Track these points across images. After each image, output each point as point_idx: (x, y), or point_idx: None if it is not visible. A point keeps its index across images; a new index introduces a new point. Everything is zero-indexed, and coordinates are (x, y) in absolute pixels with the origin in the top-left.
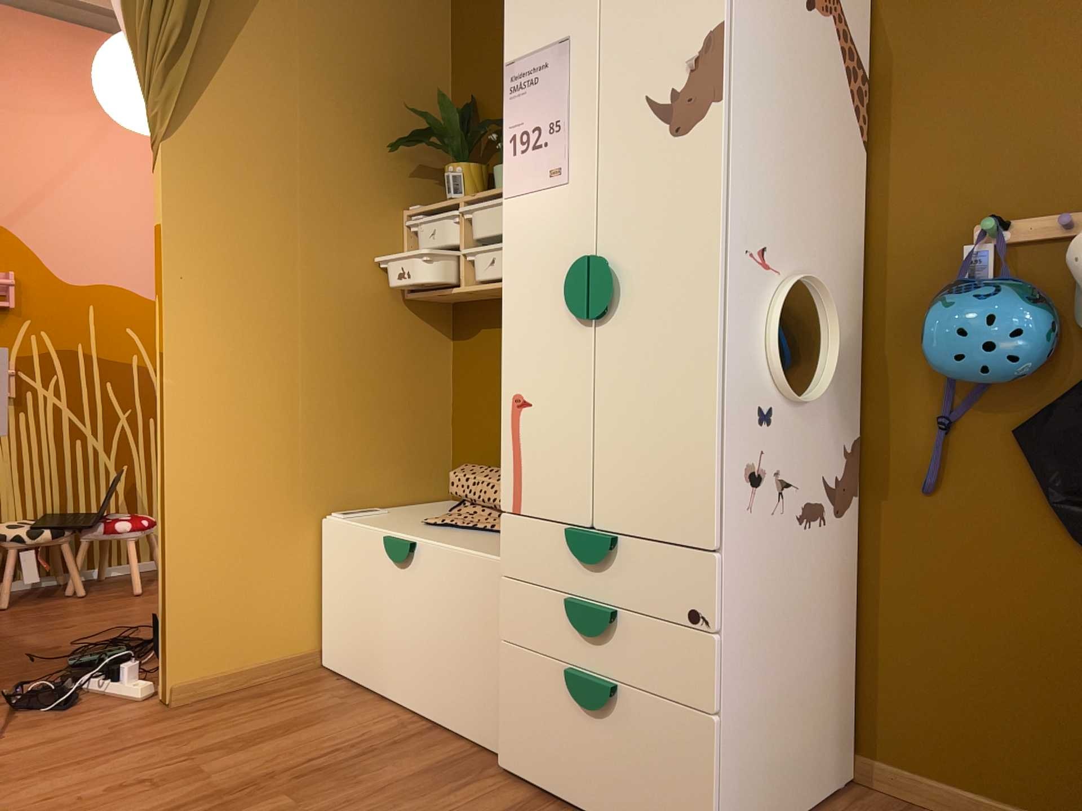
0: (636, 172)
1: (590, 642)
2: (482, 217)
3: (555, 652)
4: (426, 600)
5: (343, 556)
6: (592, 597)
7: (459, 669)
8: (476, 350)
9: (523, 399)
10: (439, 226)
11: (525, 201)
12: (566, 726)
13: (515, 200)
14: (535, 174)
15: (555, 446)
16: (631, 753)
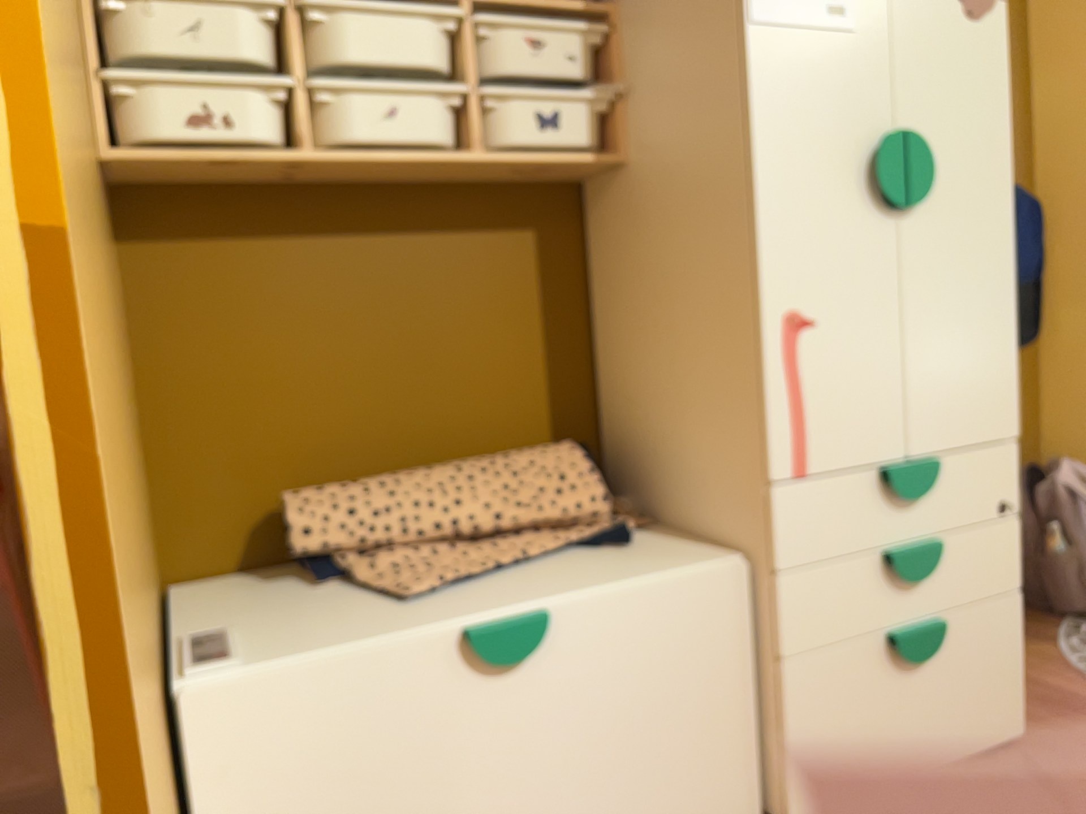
0: (936, 43)
1: (916, 589)
2: (353, 28)
3: (868, 628)
4: (583, 697)
5: (299, 743)
6: (912, 537)
7: (668, 761)
8: (210, 283)
9: (805, 318)
10: (219, 18)
11: (790, 37)
12: (888, 704)
13: (773, 32)
14: (805, 1)
15: (857, 372)
16: (957, 679)
